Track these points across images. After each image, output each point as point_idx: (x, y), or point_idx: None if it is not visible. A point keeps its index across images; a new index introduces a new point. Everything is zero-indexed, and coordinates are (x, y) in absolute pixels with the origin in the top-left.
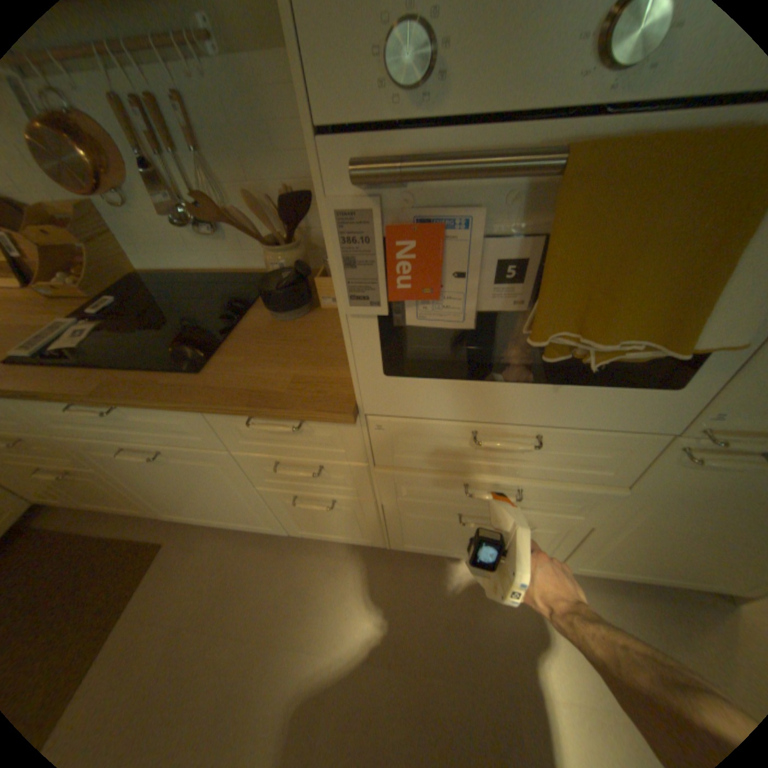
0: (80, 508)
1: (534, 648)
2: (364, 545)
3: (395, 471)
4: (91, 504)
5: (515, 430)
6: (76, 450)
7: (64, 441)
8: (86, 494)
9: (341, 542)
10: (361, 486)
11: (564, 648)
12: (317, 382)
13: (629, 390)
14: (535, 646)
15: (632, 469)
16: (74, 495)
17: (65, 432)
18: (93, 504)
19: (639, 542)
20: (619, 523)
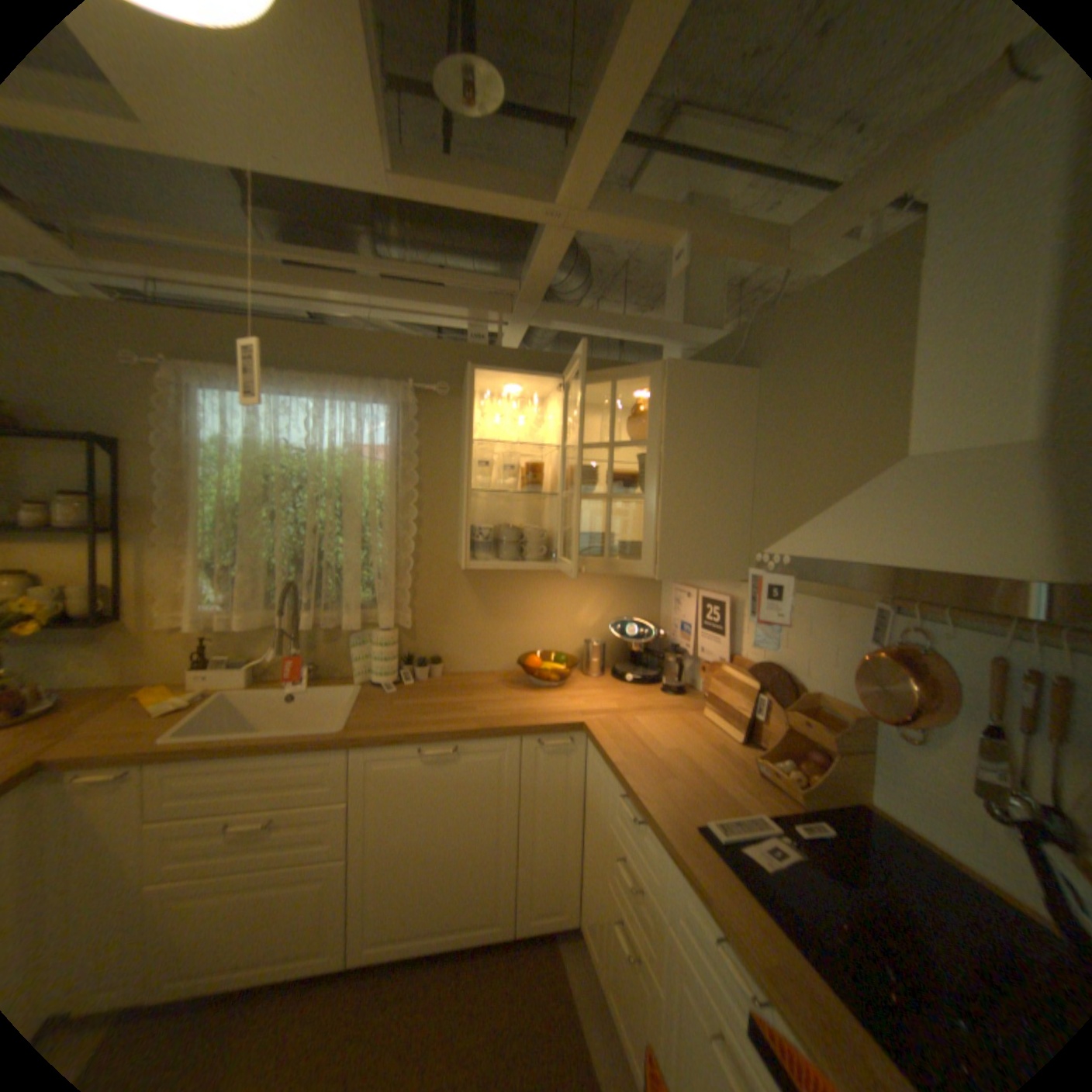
0: (603, 991)
1: None
2: None
3: None
4: (616, 1007)
5: None
6: (674, 965)
7: (675, 944)
8: (626, 996)
9: None
10: None
11: None
12: None
13: None
14: None
15: None
16: (616, 978)
17: (687, 943)
18: (618, 1010)
19: None
20: None
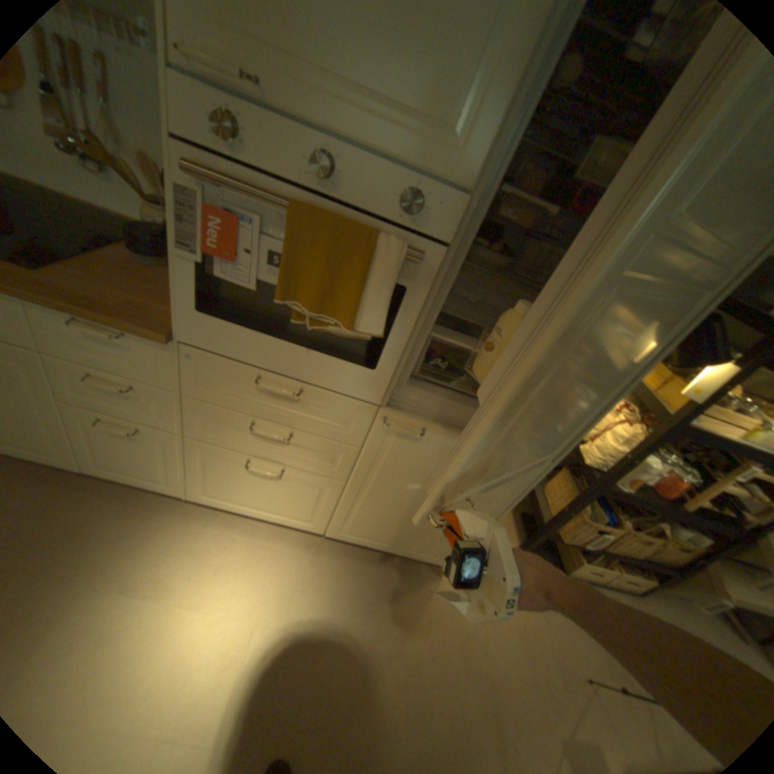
0: None
1: (284, 594)
2: (161, 493)
3: (198, 405)
4: None
5: (286, 382)
6: None
7: None
8: None
9: (137, 487)
10: (166, 417)
11: (309, 595)
12: (147, 310)
13: (348, 364)
14: (286, 592)
15: (359, 431)
16: None
17: None
18: None
19: (373, 504)
20: (358, 483)
